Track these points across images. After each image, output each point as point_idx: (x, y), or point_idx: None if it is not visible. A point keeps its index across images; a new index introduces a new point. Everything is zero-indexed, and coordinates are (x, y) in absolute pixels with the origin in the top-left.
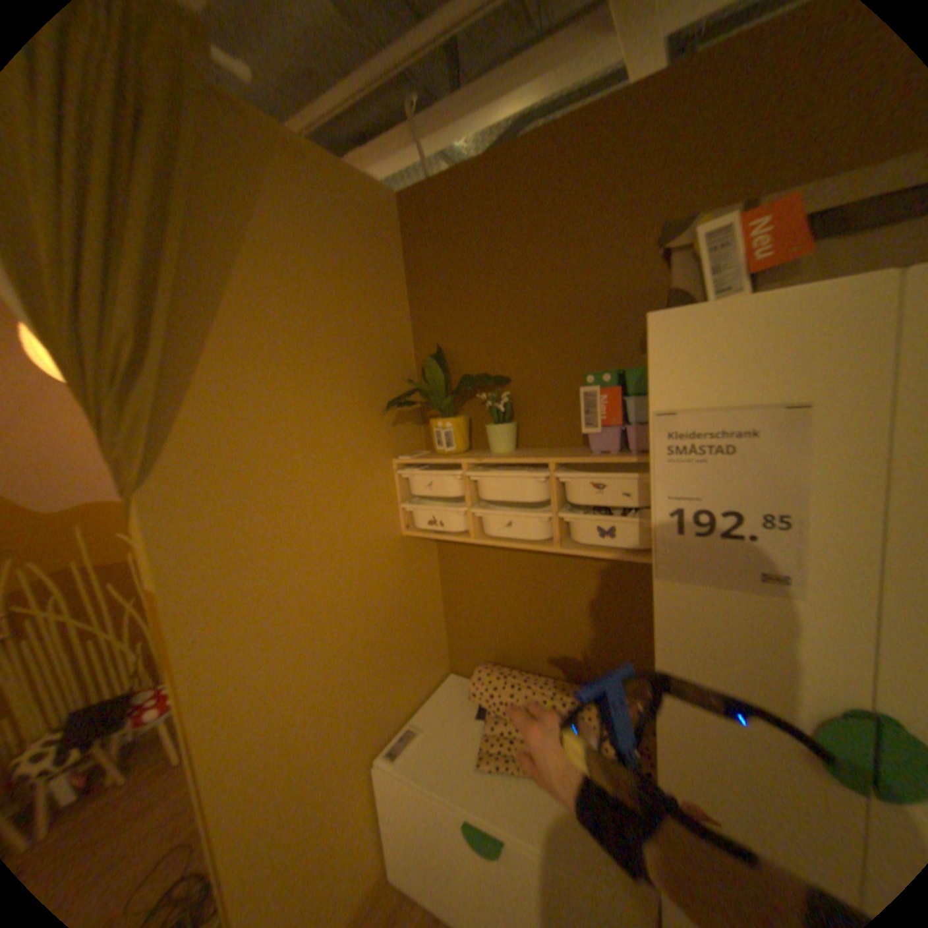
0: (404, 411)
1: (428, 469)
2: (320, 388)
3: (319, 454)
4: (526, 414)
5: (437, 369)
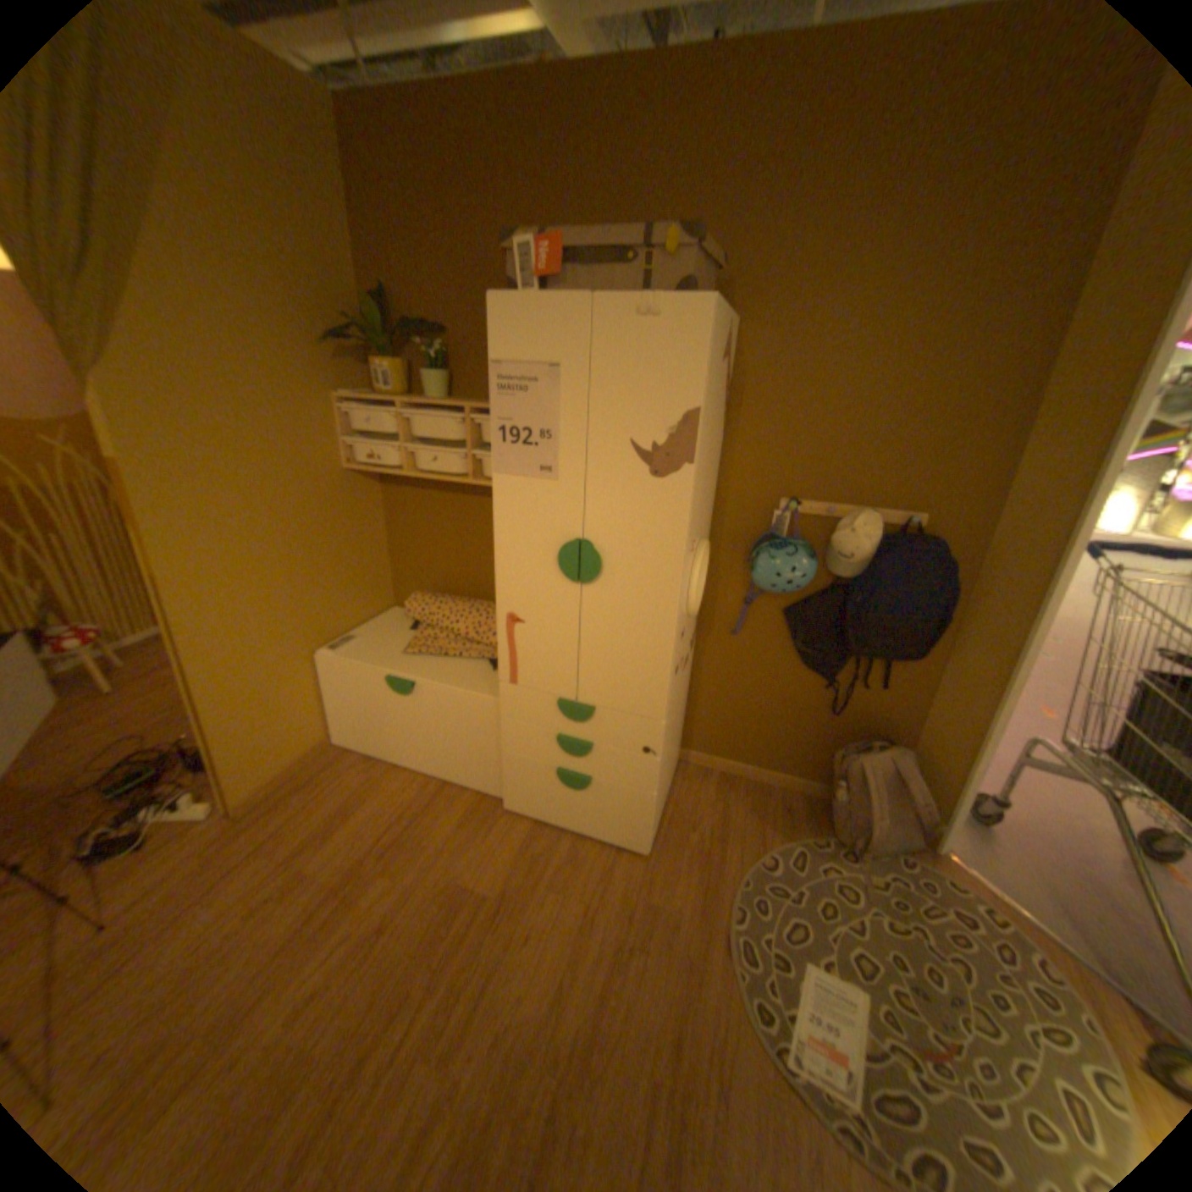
0: (343, 347)
1: (364, 405)
2: (250, 307)
3: (253, 373)
4: (459, 366)
5: (373, 307)
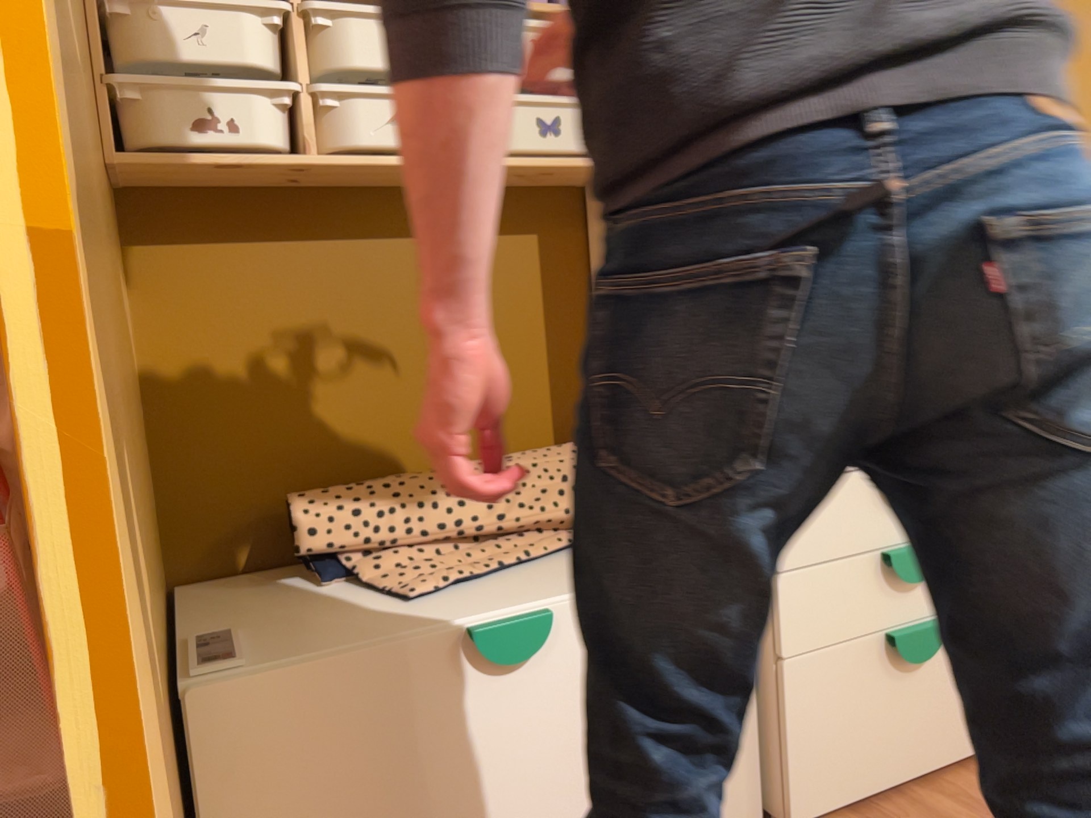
0: None
1: None
2: None
3: None
4: None
5: None
